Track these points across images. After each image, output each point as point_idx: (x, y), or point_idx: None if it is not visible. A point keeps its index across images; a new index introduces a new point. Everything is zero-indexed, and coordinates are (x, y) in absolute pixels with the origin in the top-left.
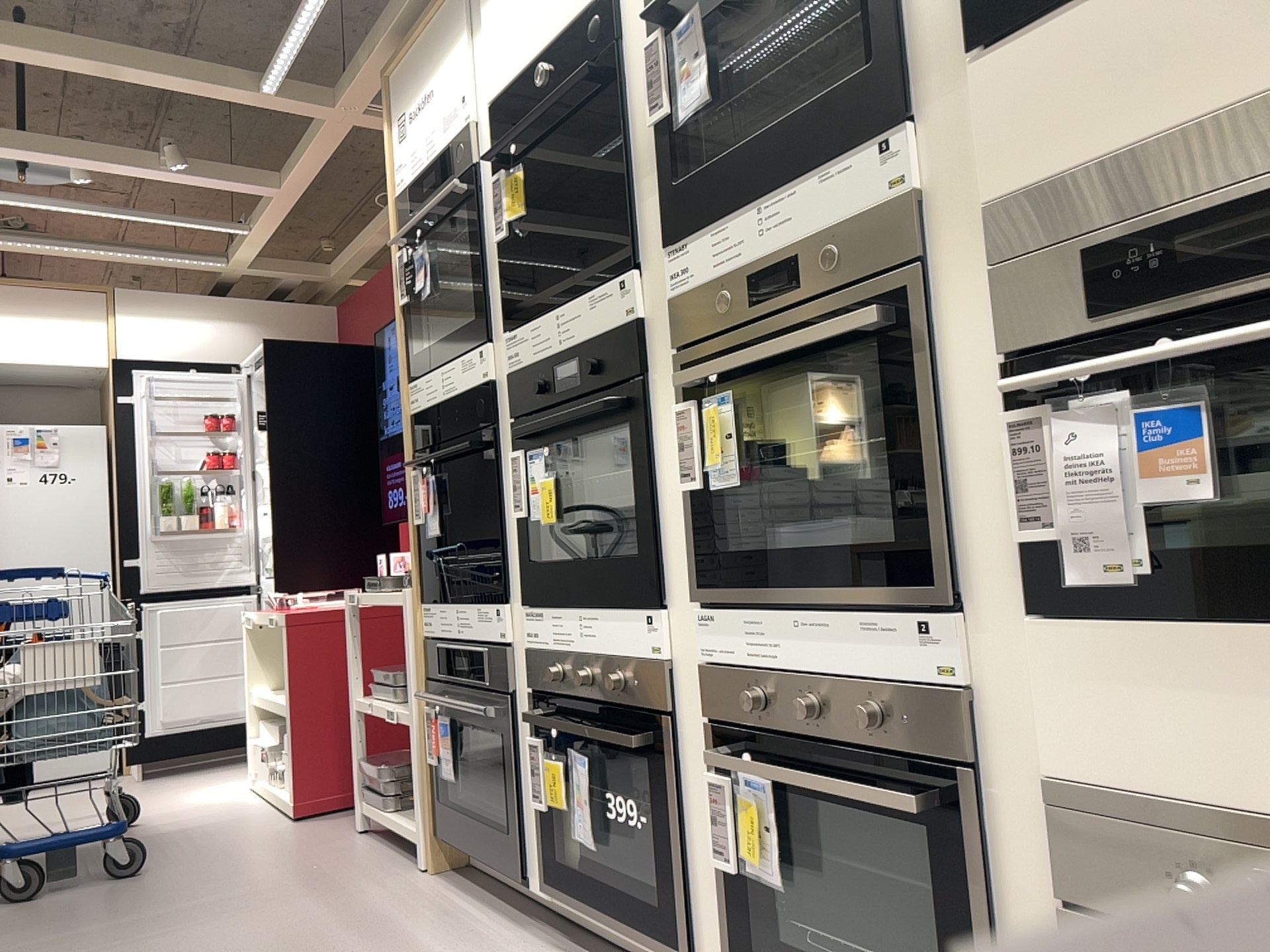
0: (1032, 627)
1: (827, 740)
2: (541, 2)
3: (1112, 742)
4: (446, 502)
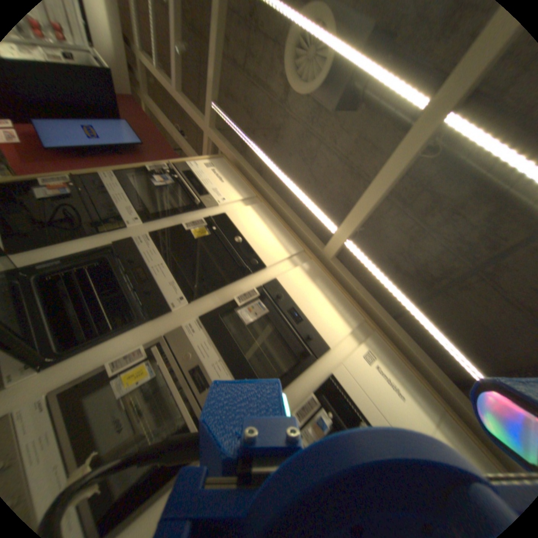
0: None
1: None
2: (256, 237)
3: None
4: (55, 202)
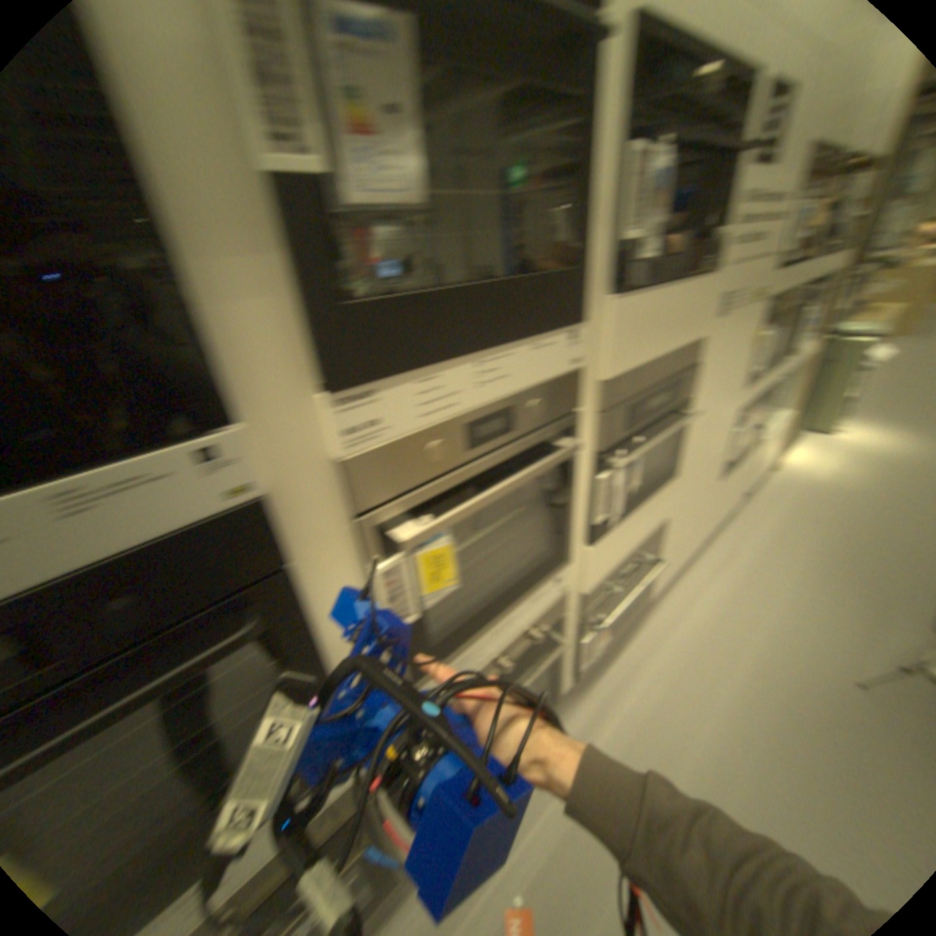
0: (592, 551)
1: (508, 668)
2: None
3: (604, 569)
4: None
